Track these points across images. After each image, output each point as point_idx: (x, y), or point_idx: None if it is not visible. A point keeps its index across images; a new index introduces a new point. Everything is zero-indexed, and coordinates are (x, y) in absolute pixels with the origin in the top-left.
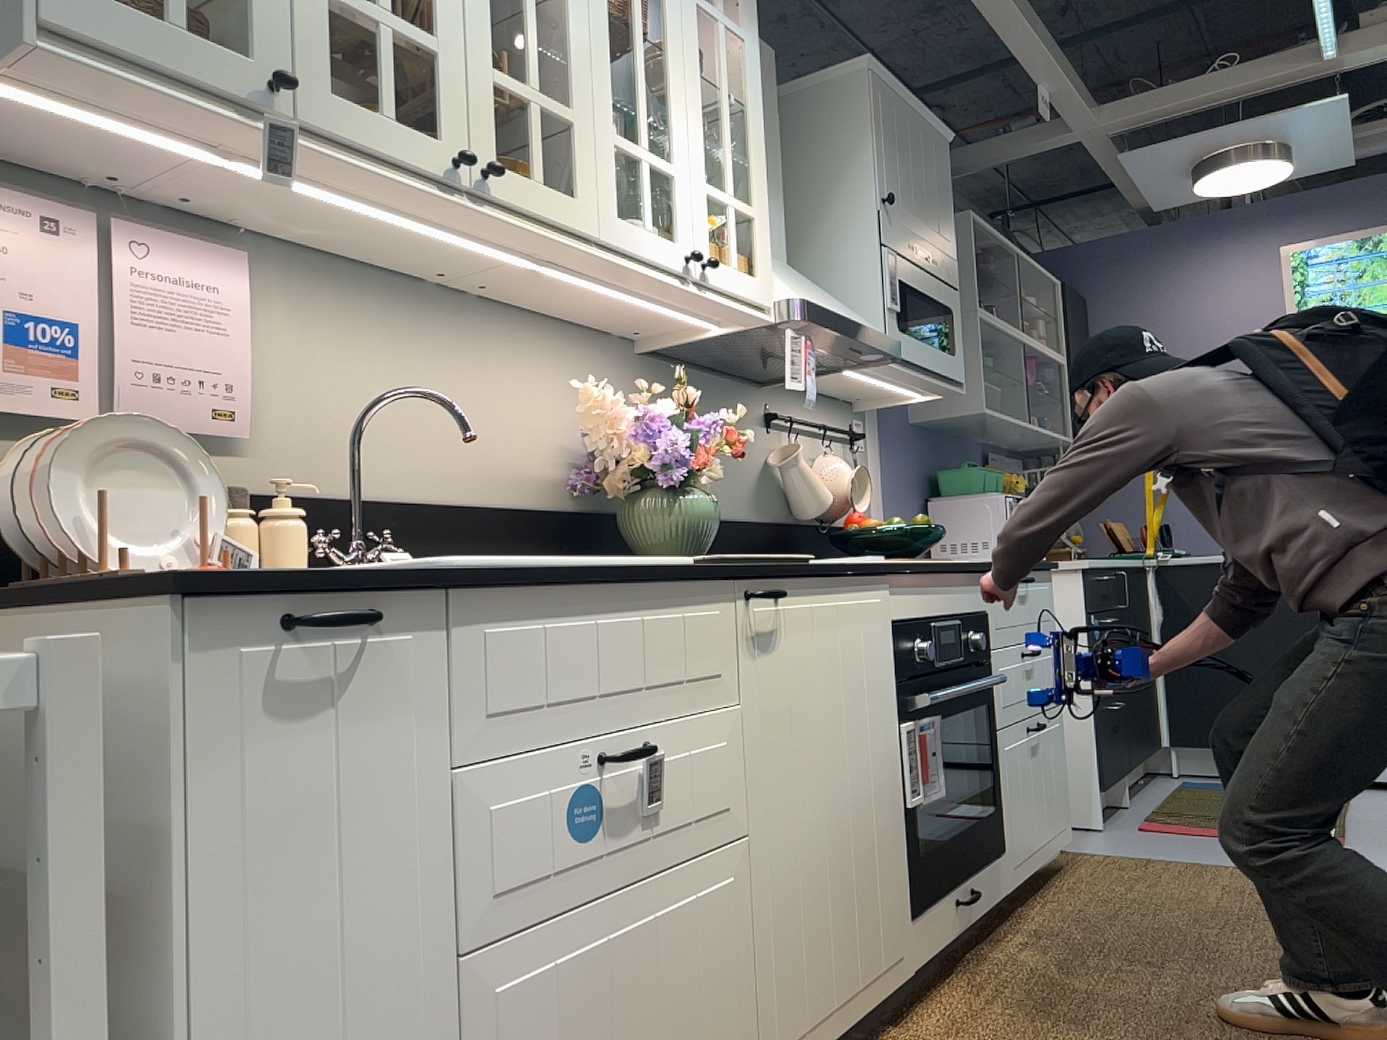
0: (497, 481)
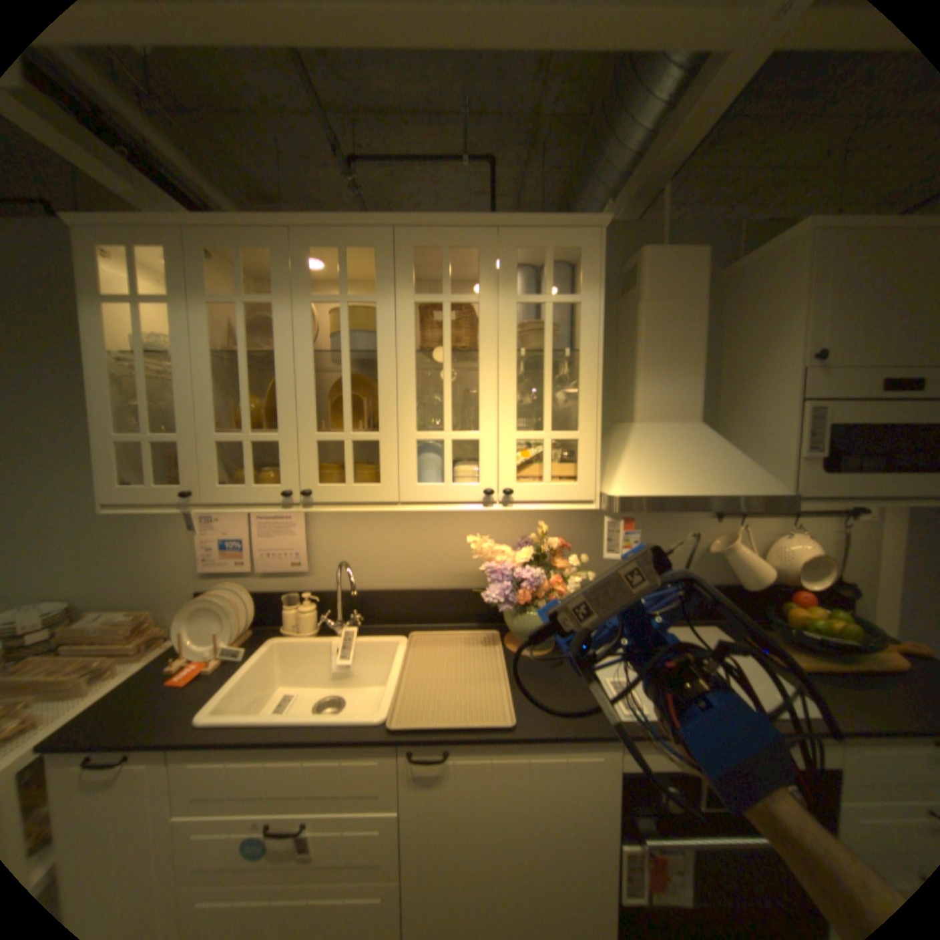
0: (446, 576)
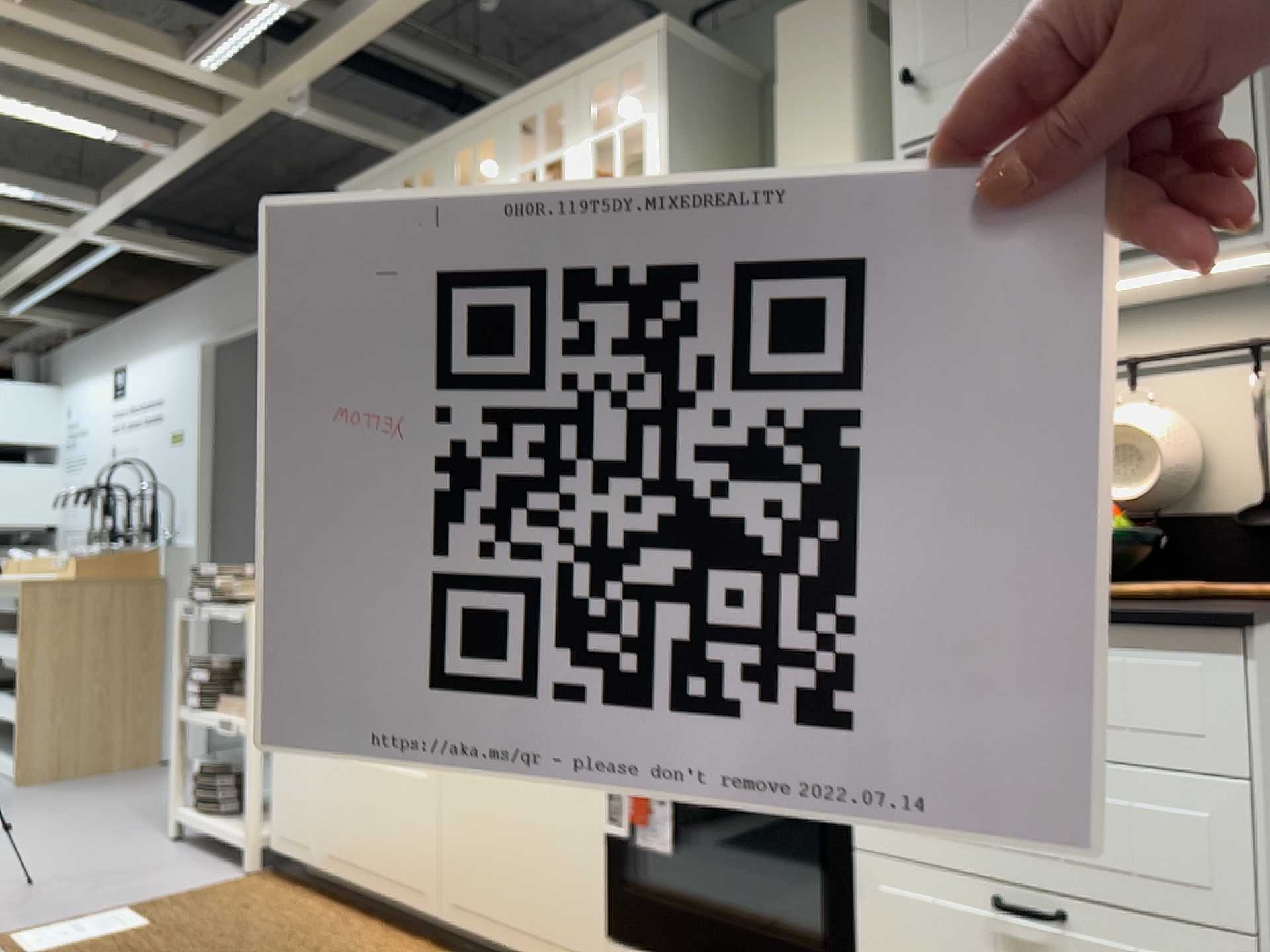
0: None
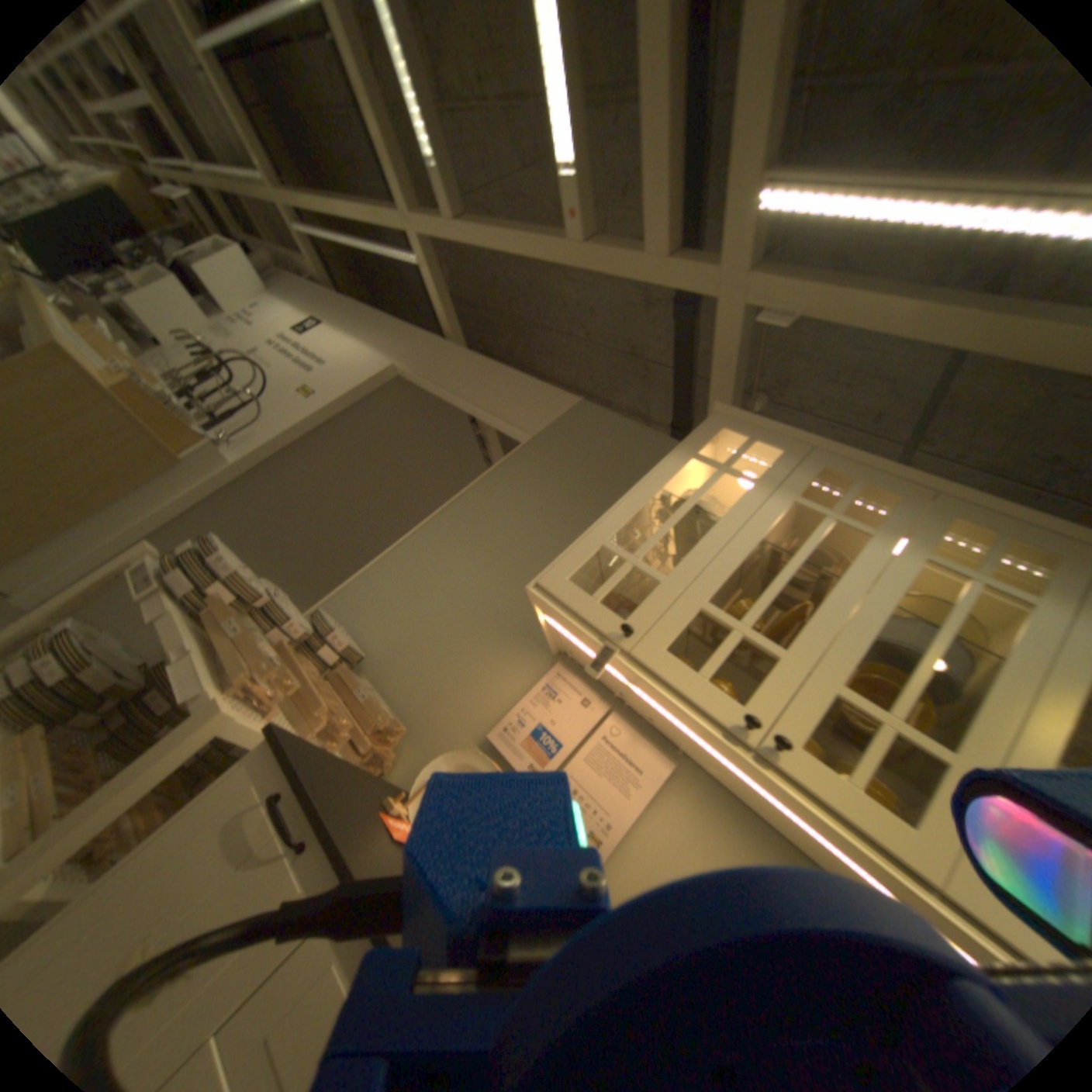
0: None
